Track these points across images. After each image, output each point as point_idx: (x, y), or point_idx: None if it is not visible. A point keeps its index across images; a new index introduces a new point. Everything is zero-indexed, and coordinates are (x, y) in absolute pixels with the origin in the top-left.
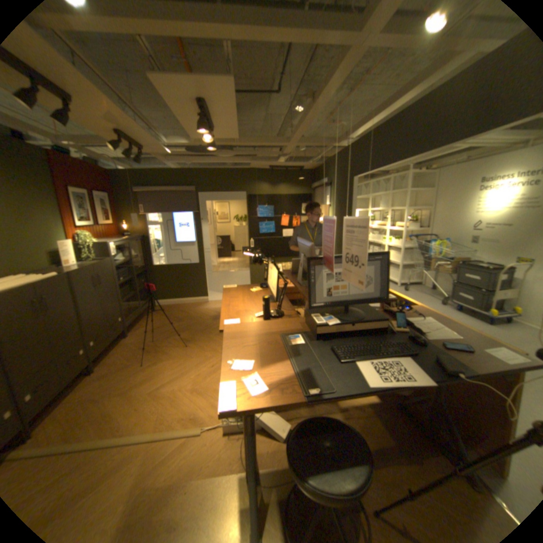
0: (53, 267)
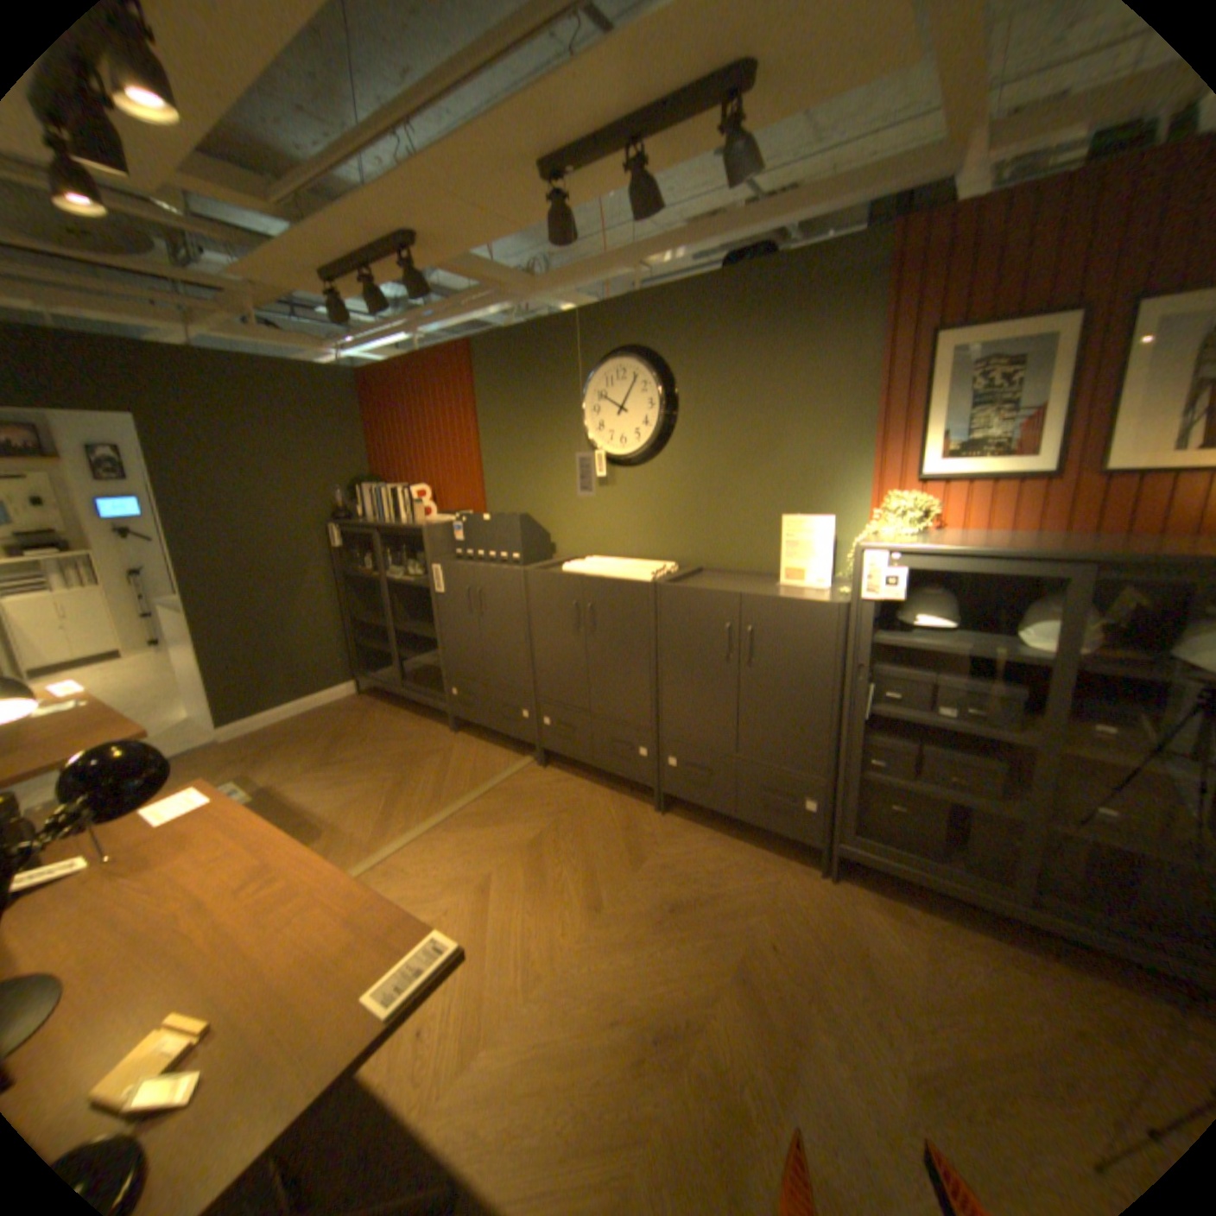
0: (771, 577)
